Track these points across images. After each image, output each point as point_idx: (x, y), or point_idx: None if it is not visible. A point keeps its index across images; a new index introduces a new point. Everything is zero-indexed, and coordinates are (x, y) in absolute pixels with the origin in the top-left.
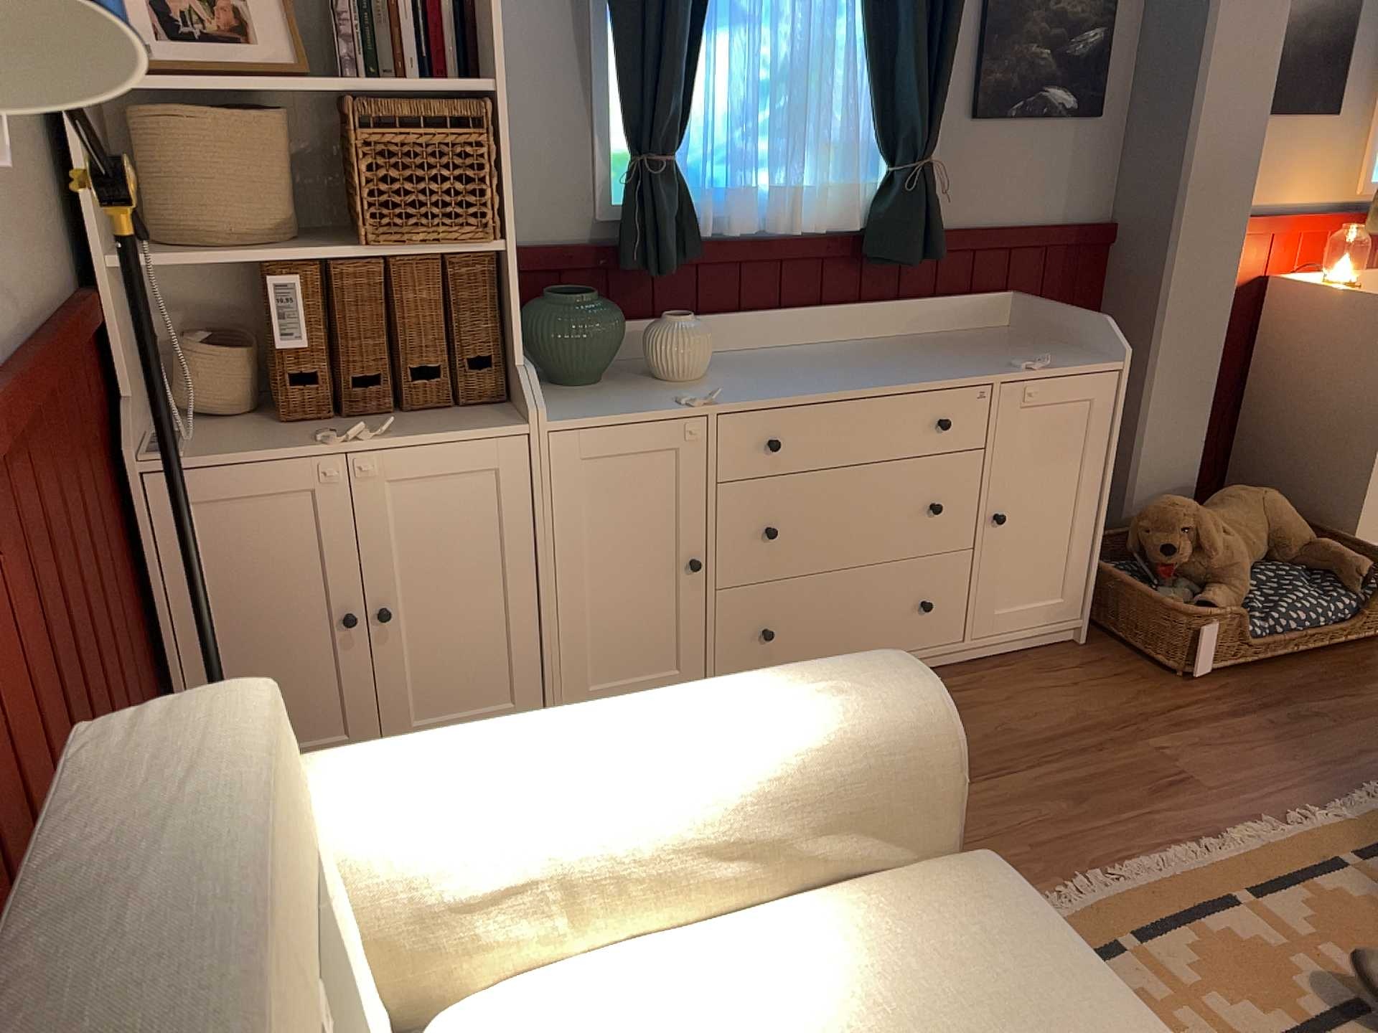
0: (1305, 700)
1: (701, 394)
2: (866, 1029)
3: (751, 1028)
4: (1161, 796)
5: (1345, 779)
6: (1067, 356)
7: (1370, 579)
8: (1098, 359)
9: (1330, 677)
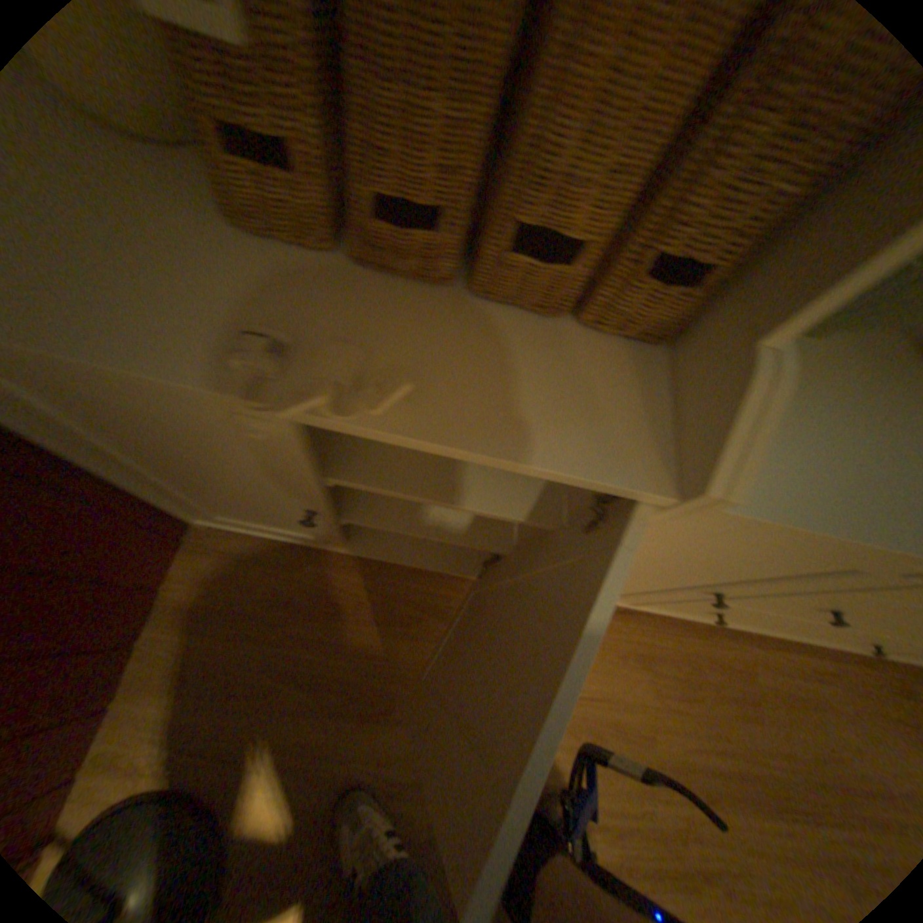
0: None
1: None
2: None
3: None
4: None
5: None
6: None
7: None
8: None
9: None
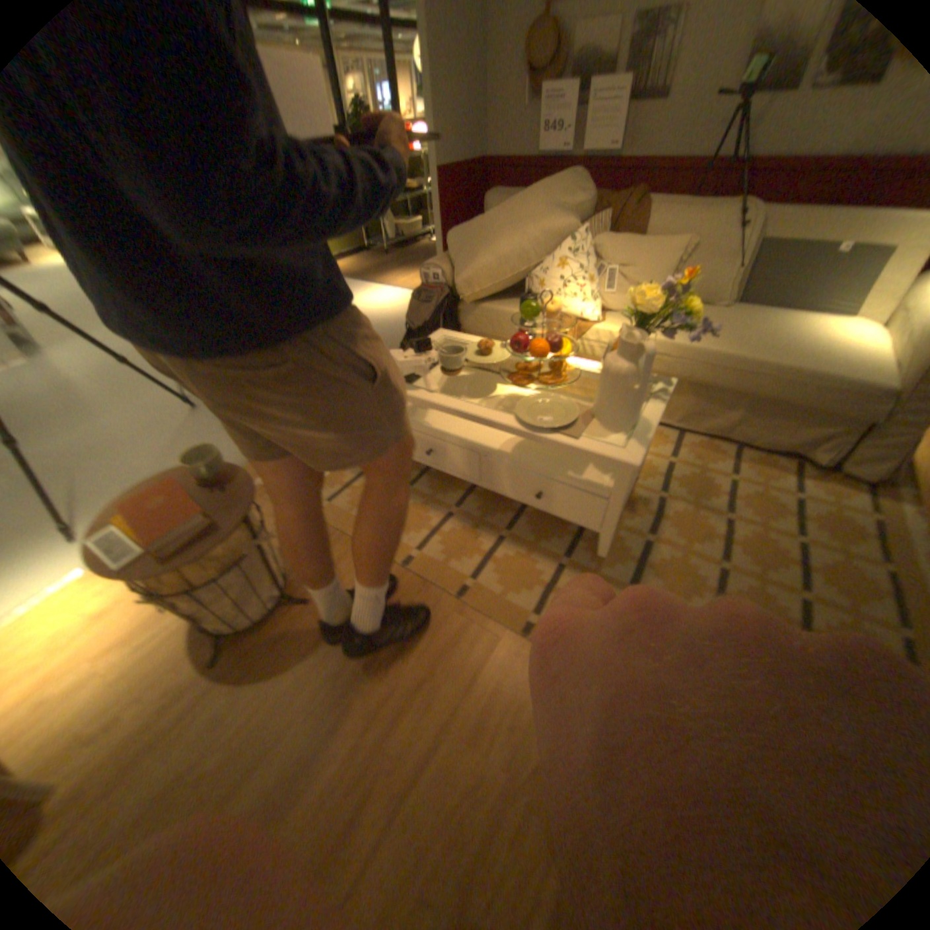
0: None
1: None
2: (832, 346)
3: (843, 340)
4: None
5: None
6: None
7: None
8: None
9: None
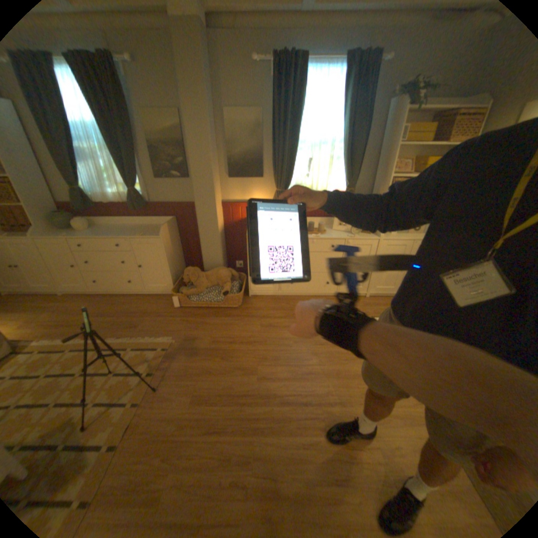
0: (191, 317)
1: (64, 234)
2: None
3: None
4: (126, 329)
5: (163, 335)
6: (155, 233)
7: (225, 294)
8: (158, 235)
9: (207, 314)
